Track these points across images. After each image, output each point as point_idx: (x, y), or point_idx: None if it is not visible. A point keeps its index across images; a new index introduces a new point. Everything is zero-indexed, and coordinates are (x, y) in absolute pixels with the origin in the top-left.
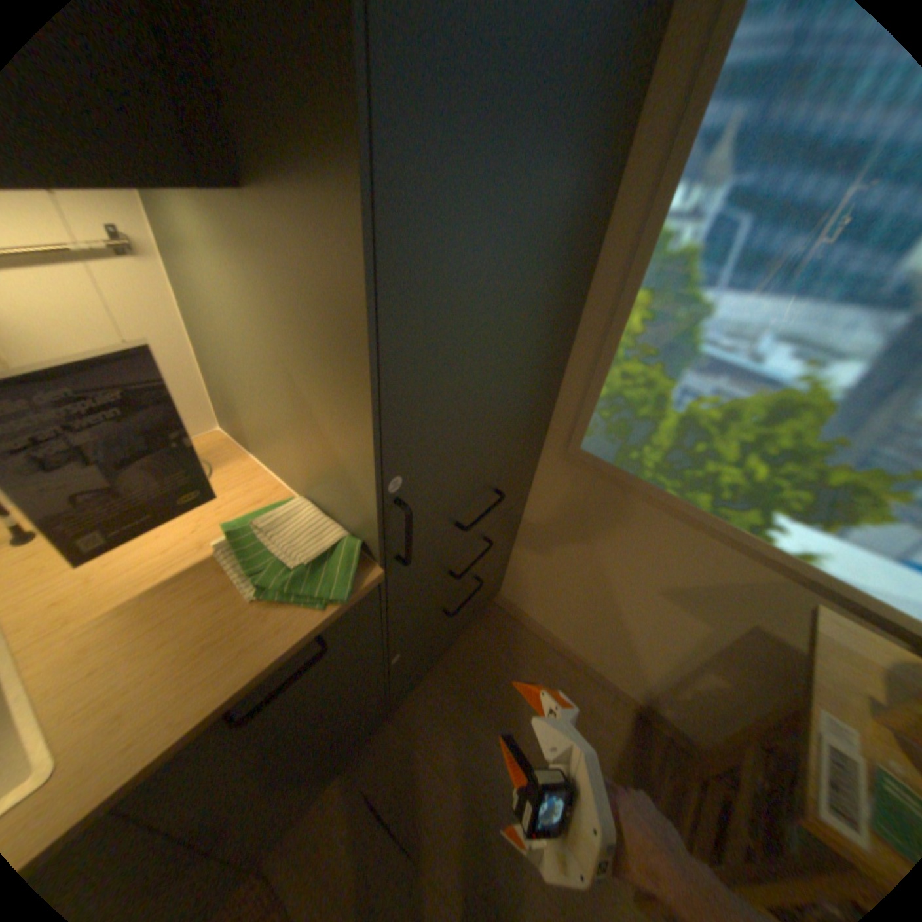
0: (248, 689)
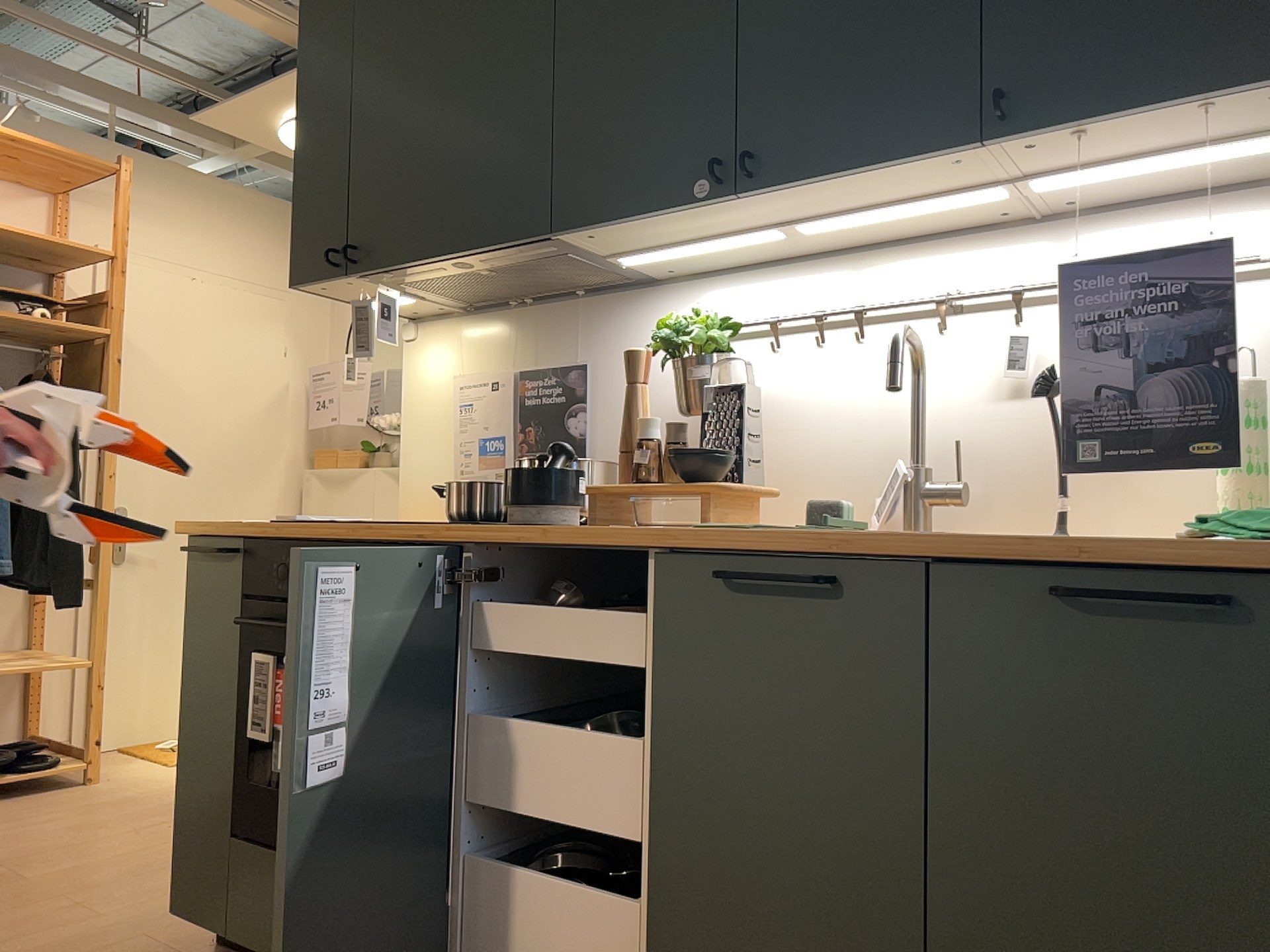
0: (1098, 554)
